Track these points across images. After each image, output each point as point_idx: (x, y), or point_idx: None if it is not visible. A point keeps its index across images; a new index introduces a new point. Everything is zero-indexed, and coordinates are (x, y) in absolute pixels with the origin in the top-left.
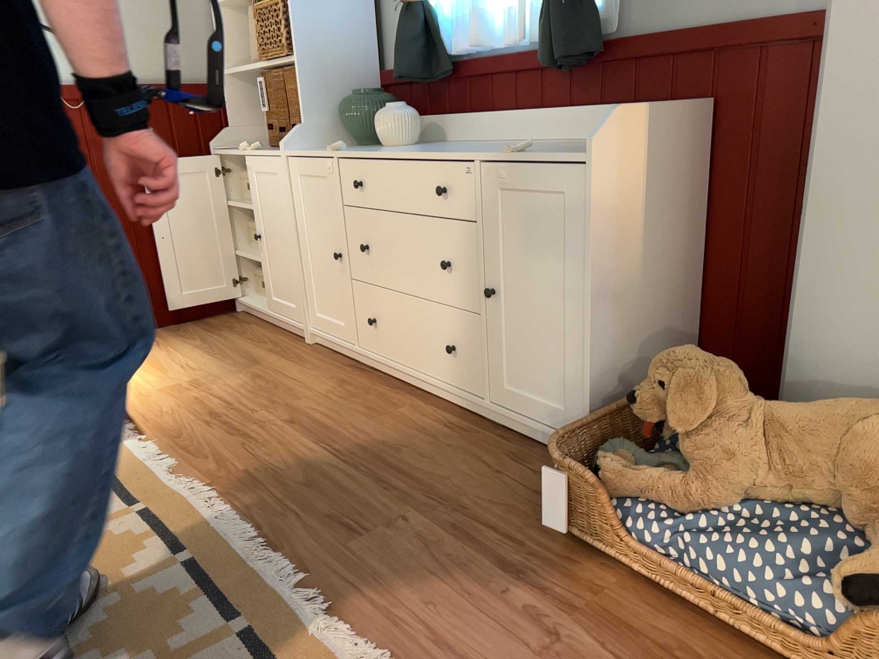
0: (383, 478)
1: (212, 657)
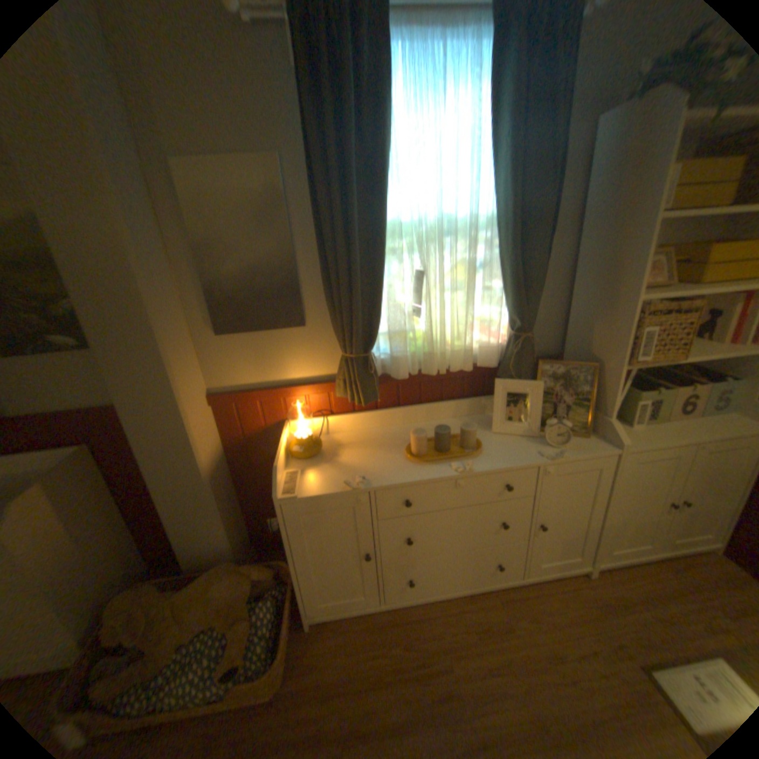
0: None
1: None
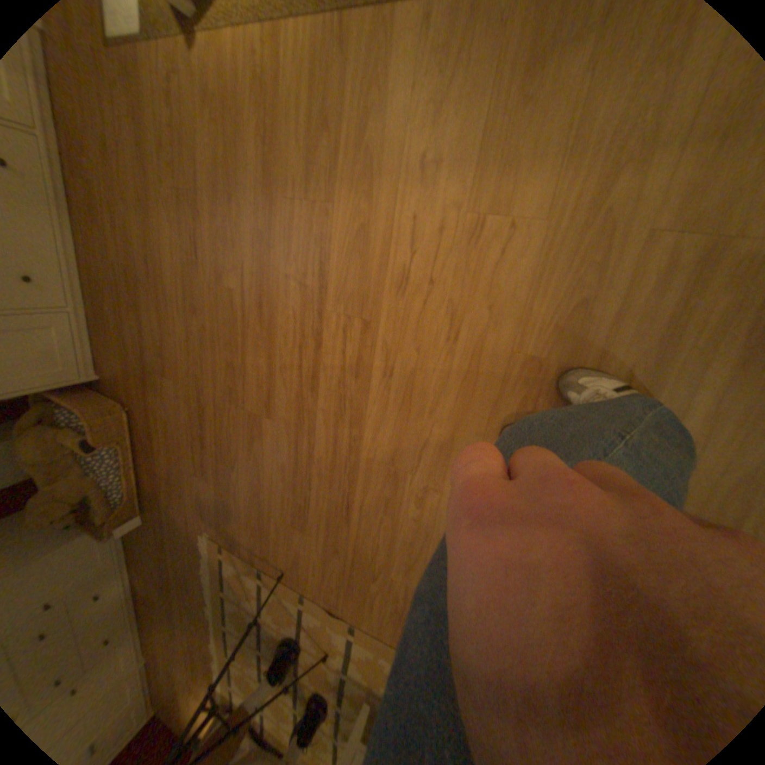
0: (159, 582)
1: (224, 595)
